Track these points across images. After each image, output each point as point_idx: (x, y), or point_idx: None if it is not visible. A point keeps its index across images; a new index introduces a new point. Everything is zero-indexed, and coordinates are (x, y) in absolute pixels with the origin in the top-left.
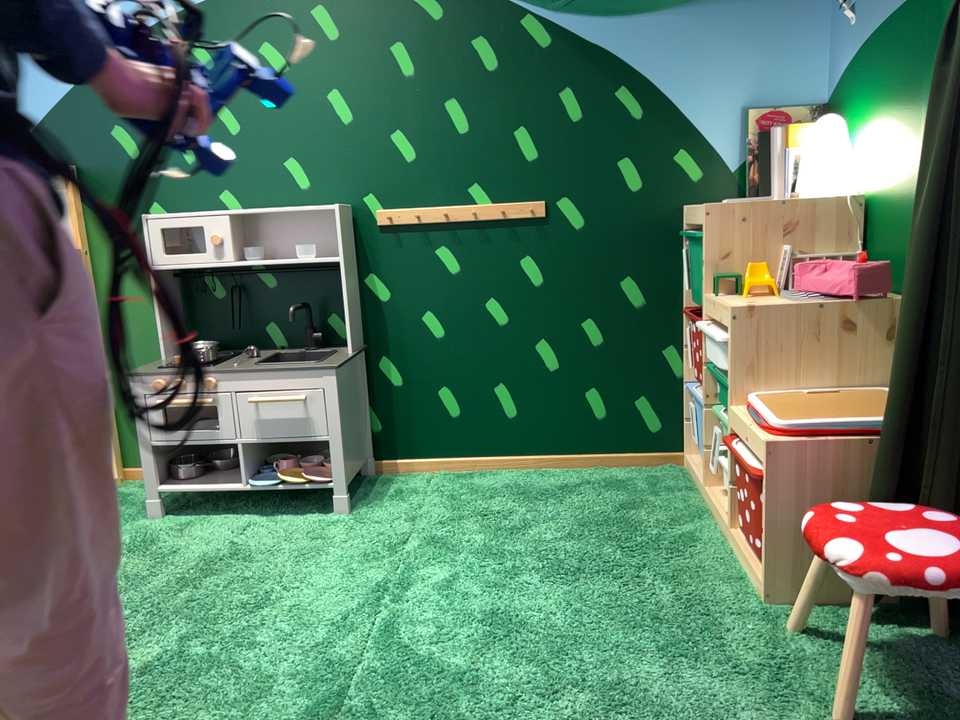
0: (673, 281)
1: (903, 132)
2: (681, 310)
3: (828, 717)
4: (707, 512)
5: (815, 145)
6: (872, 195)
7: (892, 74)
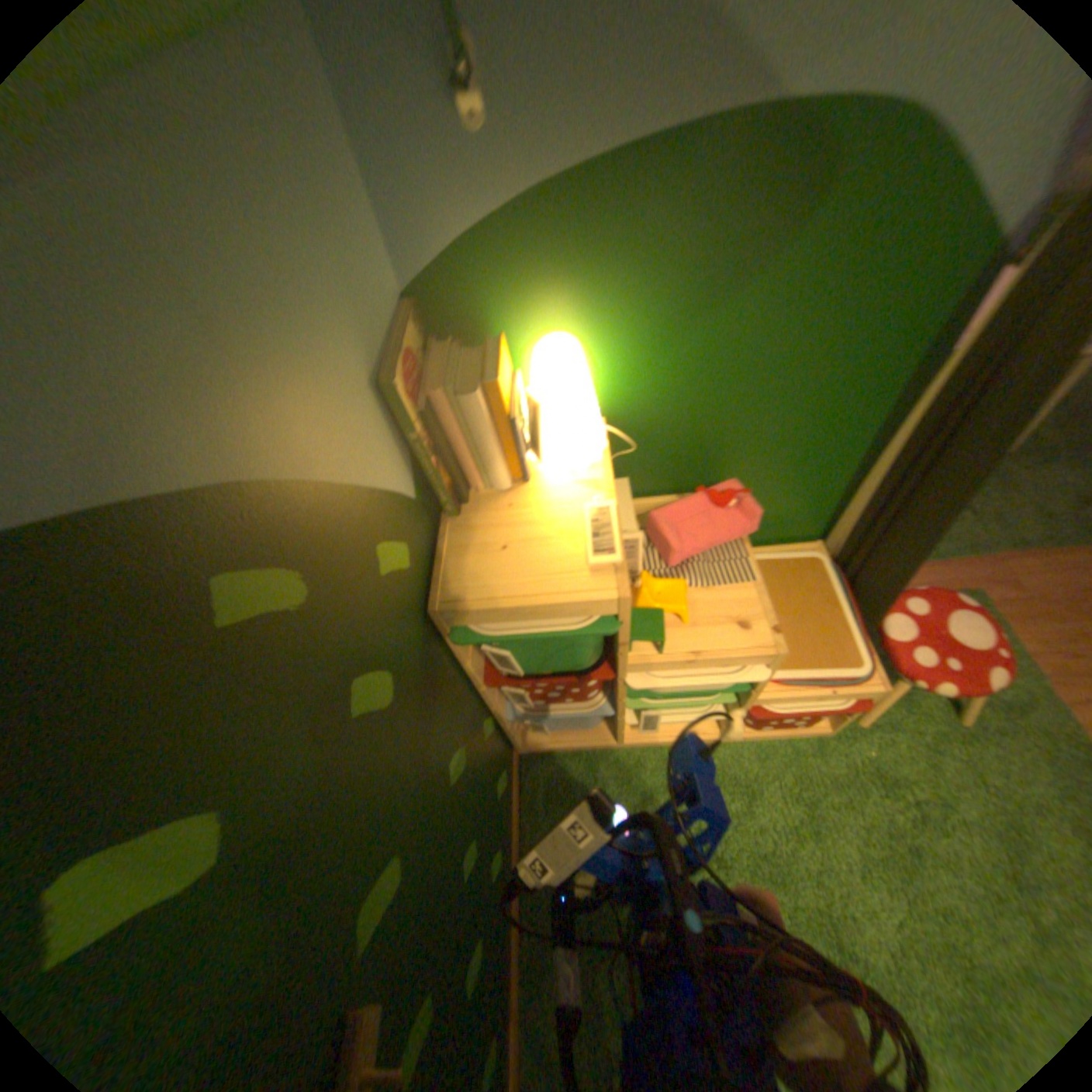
0: (462, 682)
1: (698, 334)
2: (477, 688)
3: (960, 728)
4: (652, 747)
5: (567, 388)
6: (618, 411)
7: (667, 250)
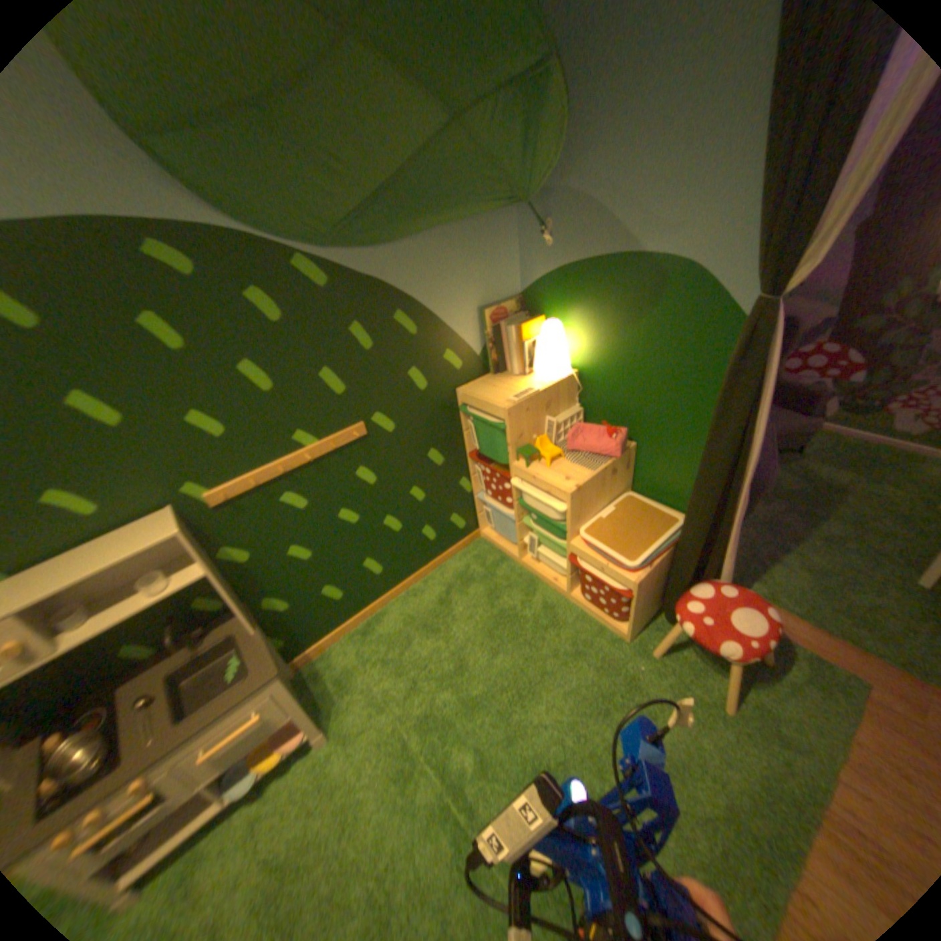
0: (458, 440)
1: (618, 343)
2: (466, 455)
3: (721, 713)
4: (533, 576)
5: (548, 342)
6: (585, 372)
7: (605, 301)
